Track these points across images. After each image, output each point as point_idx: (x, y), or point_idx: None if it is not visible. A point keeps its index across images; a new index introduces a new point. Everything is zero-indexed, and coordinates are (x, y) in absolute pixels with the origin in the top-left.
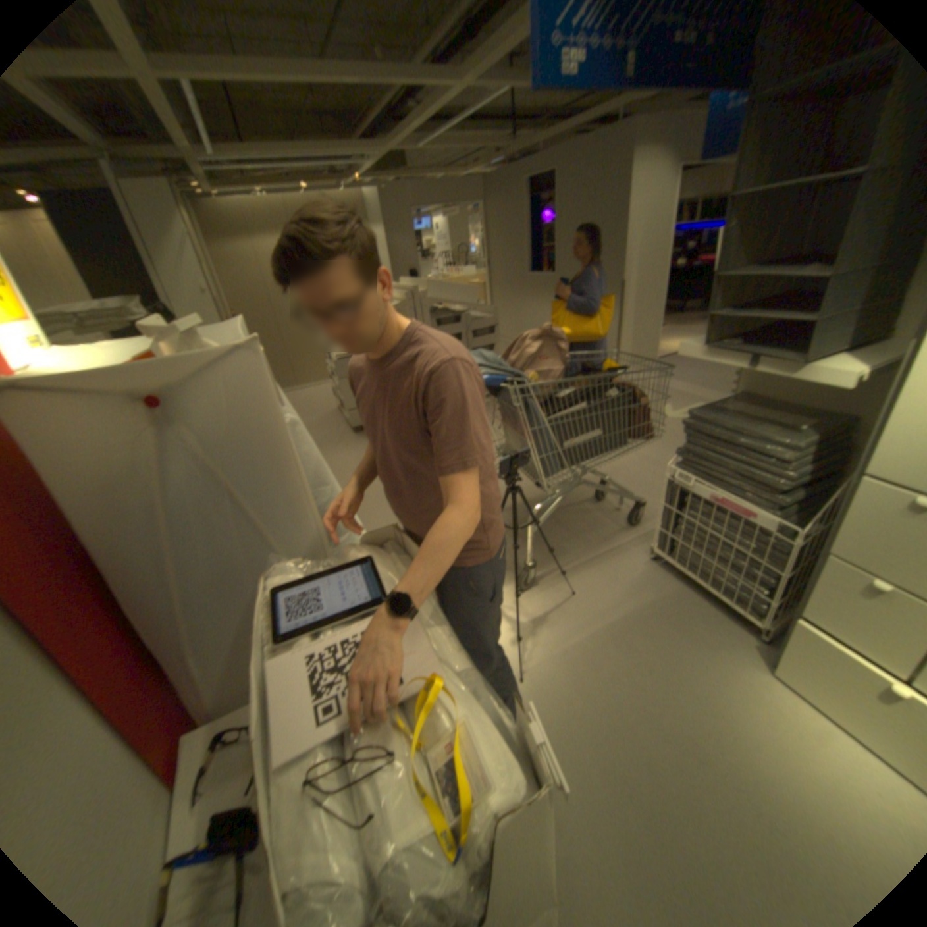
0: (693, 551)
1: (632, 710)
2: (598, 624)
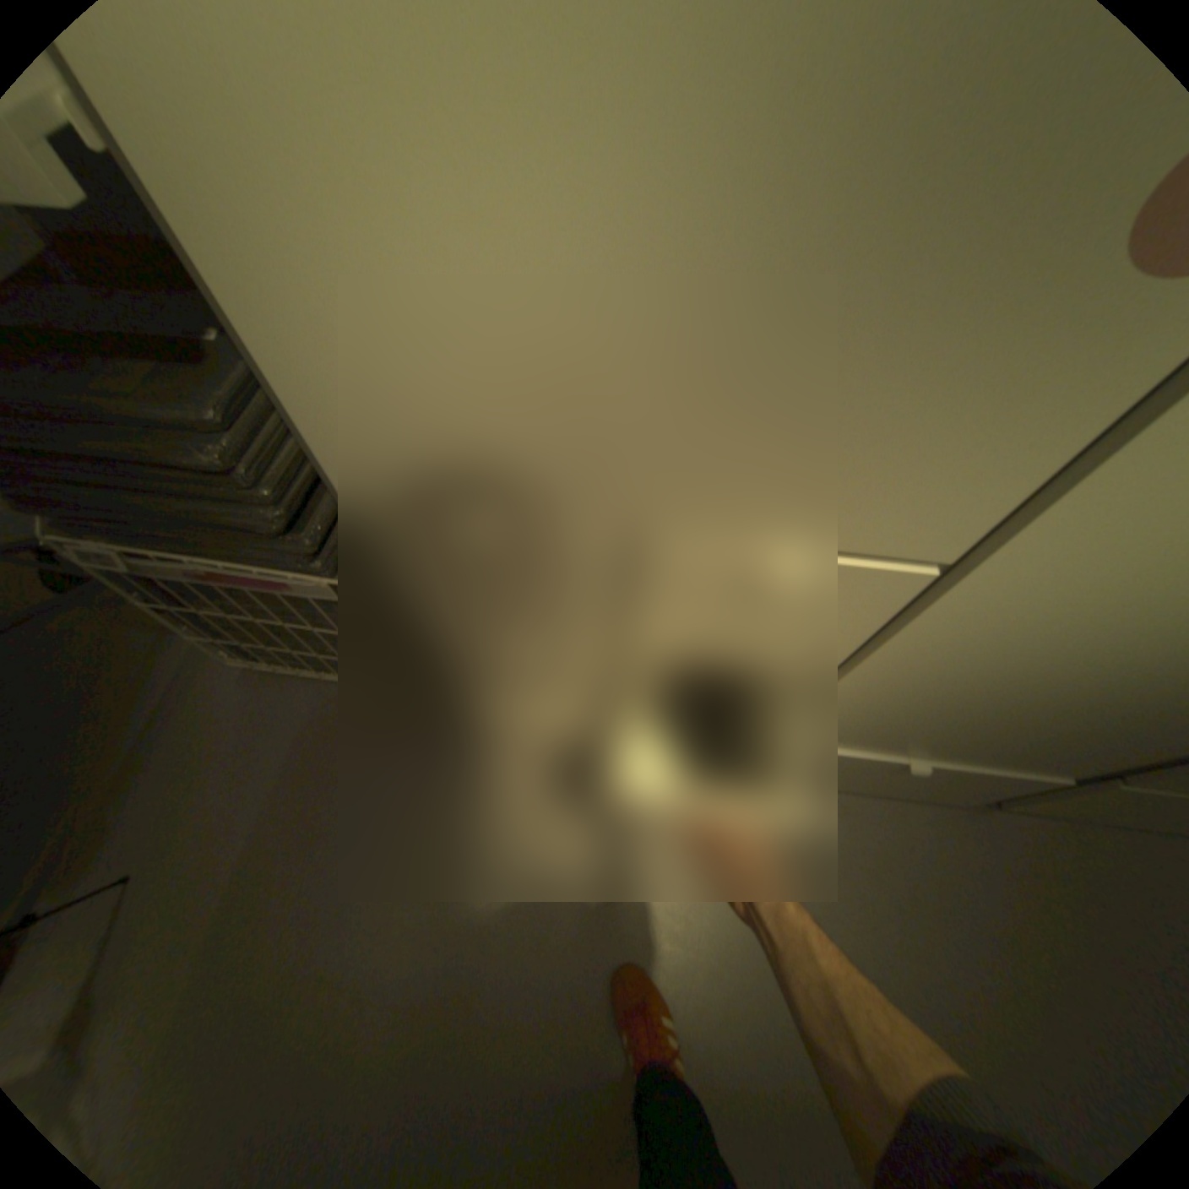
0: (274, 647)
1: (339, 1020)
2: (206, 899)
